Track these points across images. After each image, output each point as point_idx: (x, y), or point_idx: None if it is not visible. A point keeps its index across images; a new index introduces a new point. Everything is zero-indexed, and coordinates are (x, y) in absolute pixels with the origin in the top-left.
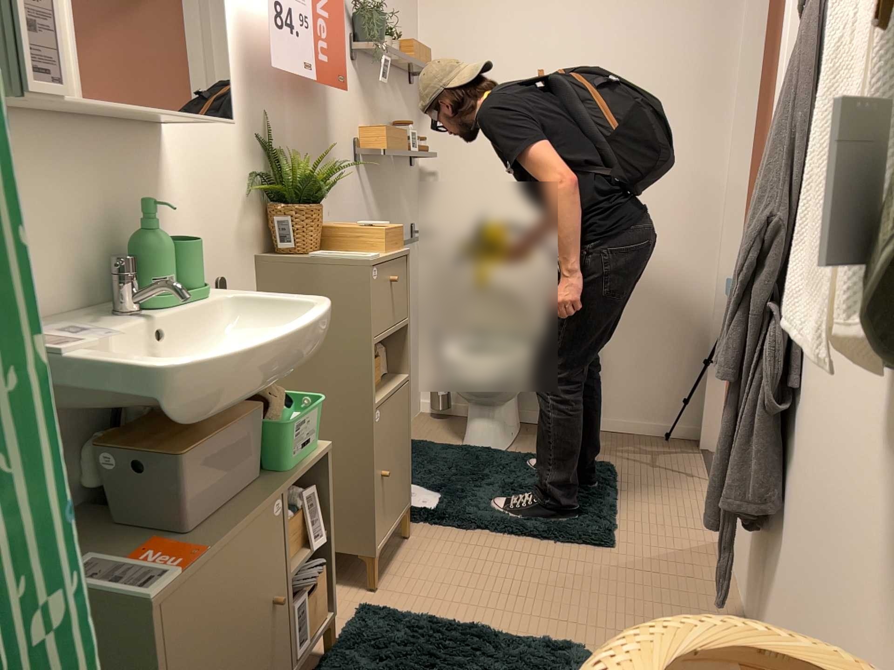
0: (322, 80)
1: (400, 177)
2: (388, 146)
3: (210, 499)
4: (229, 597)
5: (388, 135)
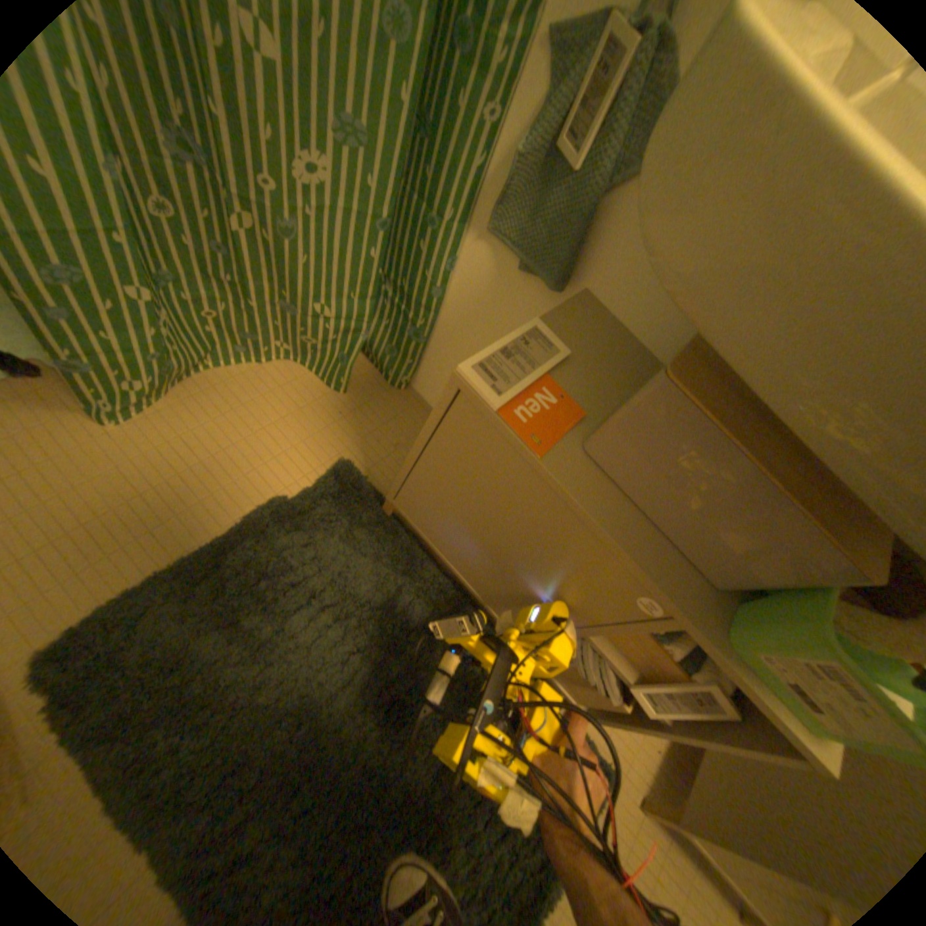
0: None
1: None
2: None
3: (637, 473)
4: (517, 513)
5: None
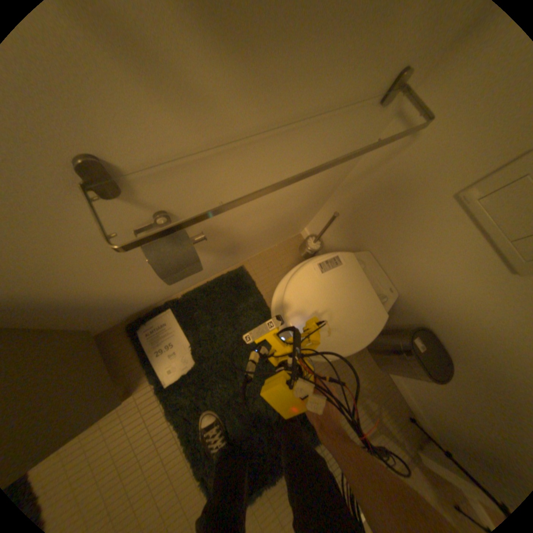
0: None
1: None
2: None
3: None
4: None
5: None
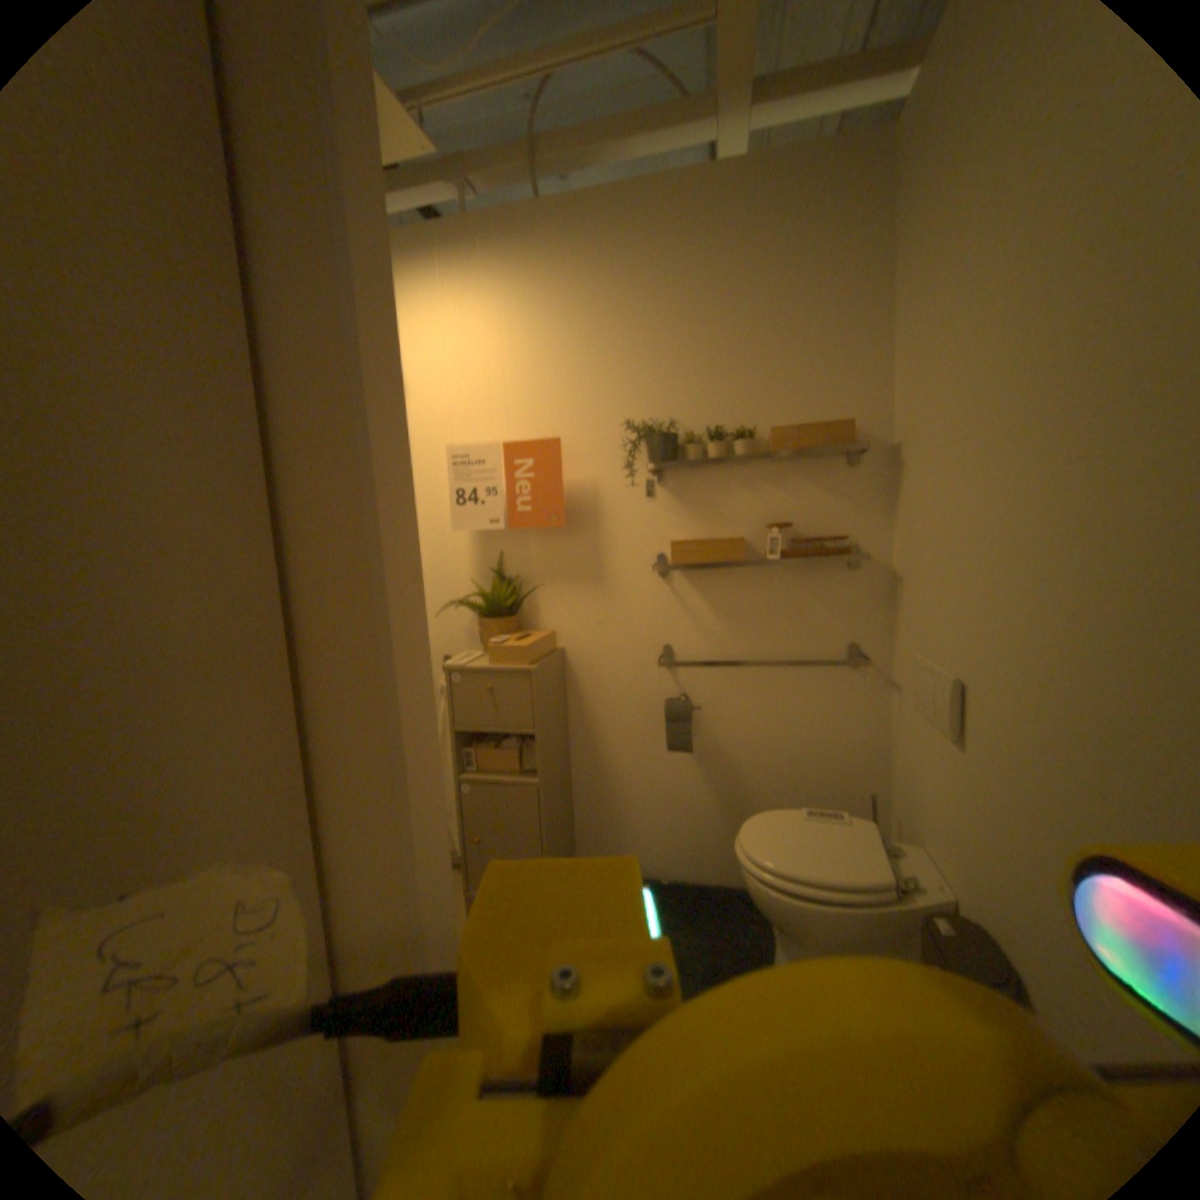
0: (519, 522)
1: (802, 582)
2: (676, 558)
3: None
4: None
5: (677, 546)
